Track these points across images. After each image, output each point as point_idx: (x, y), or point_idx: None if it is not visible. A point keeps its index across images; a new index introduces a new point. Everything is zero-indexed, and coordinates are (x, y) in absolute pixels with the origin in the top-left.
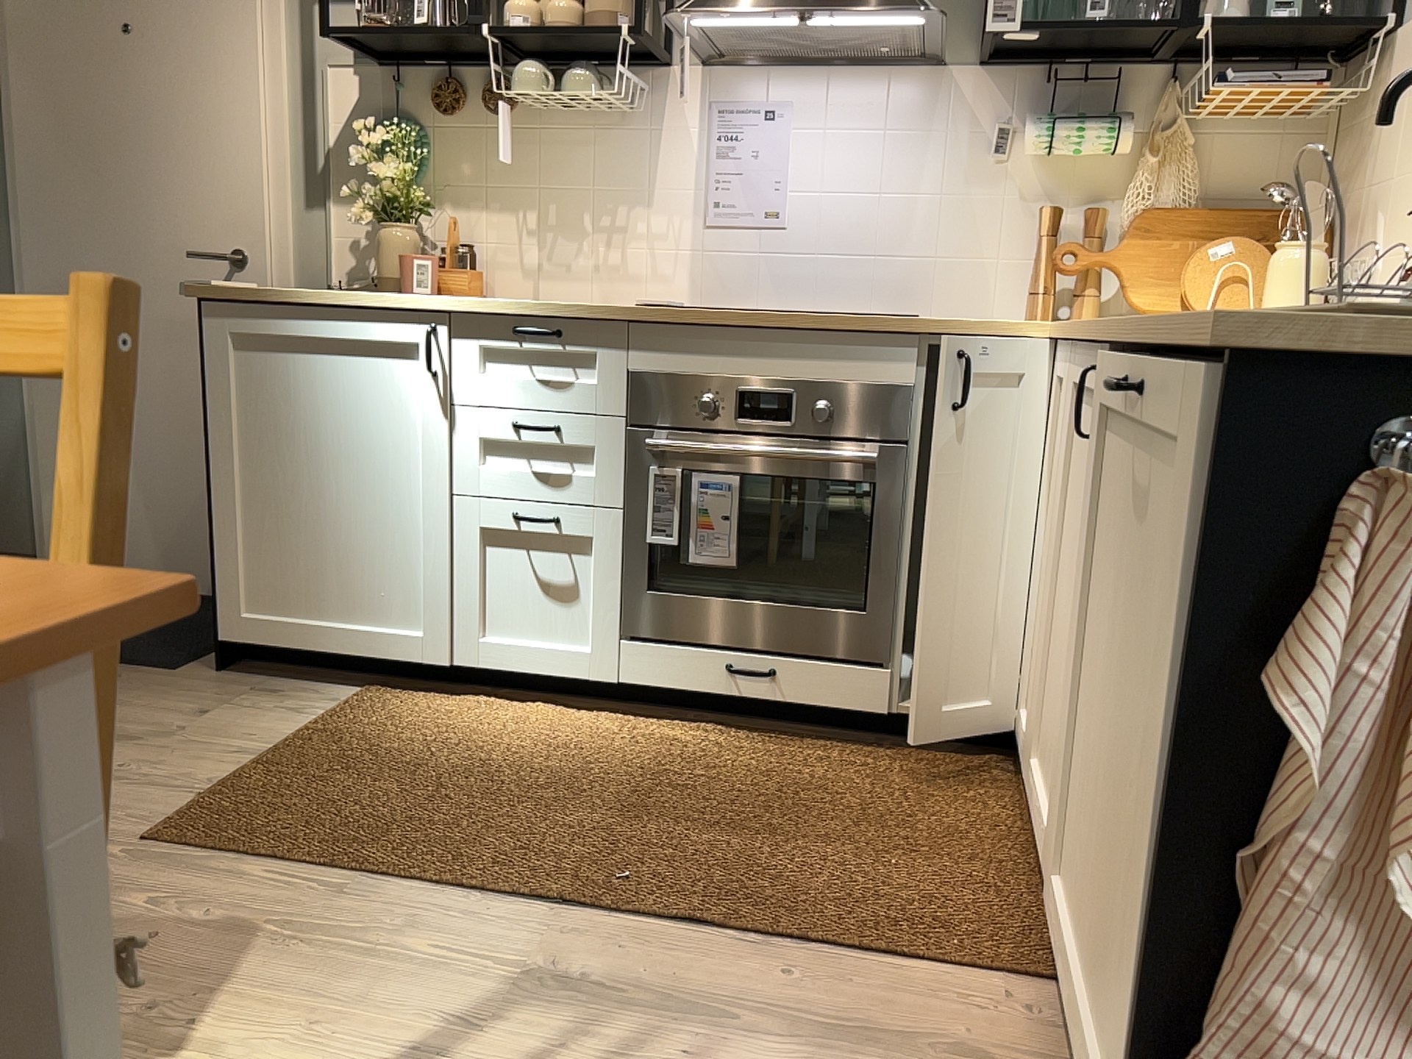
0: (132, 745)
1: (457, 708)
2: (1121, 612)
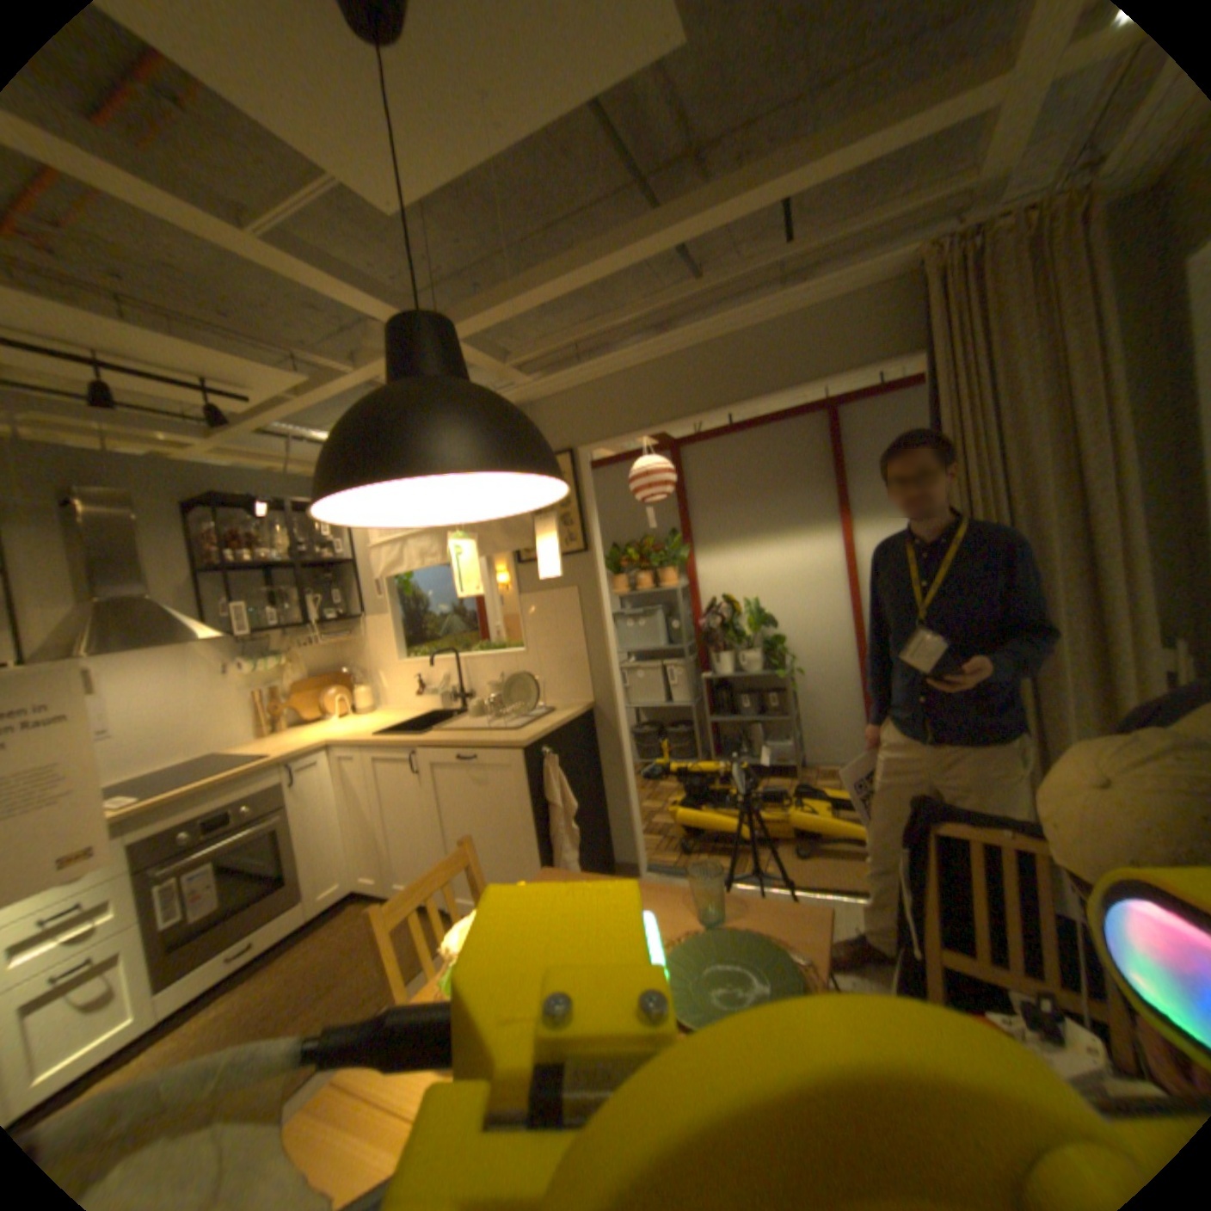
0: None
1: None
2: (459, 808)
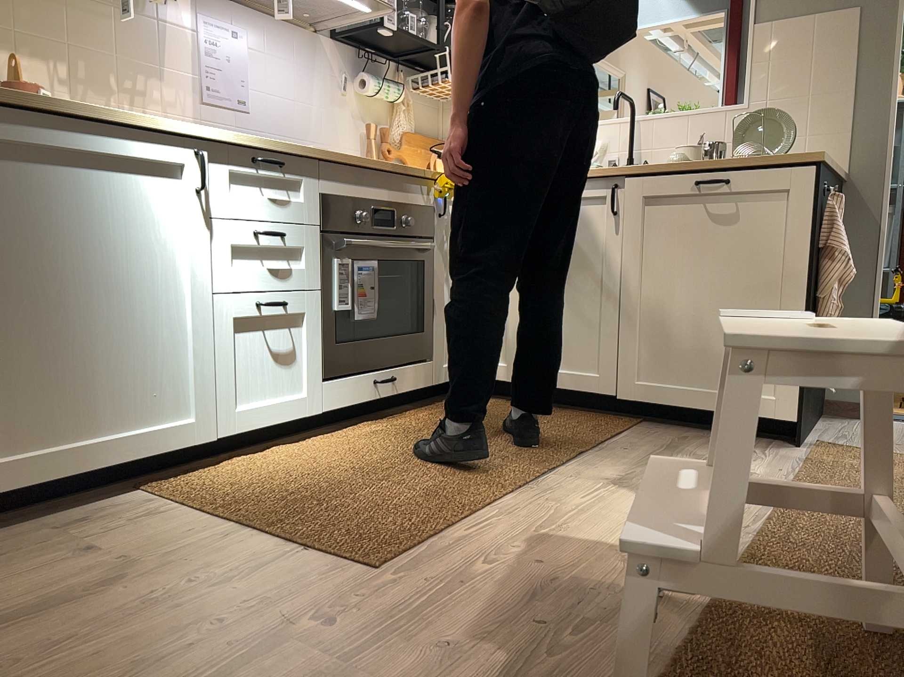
0: (123, 579)
1: (233, 467)
2: (676, 261)
